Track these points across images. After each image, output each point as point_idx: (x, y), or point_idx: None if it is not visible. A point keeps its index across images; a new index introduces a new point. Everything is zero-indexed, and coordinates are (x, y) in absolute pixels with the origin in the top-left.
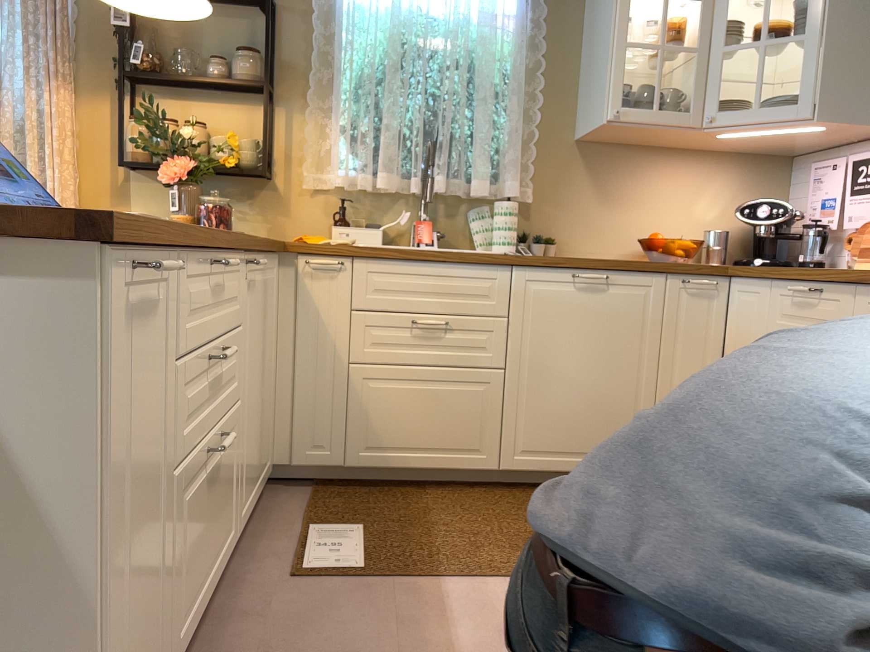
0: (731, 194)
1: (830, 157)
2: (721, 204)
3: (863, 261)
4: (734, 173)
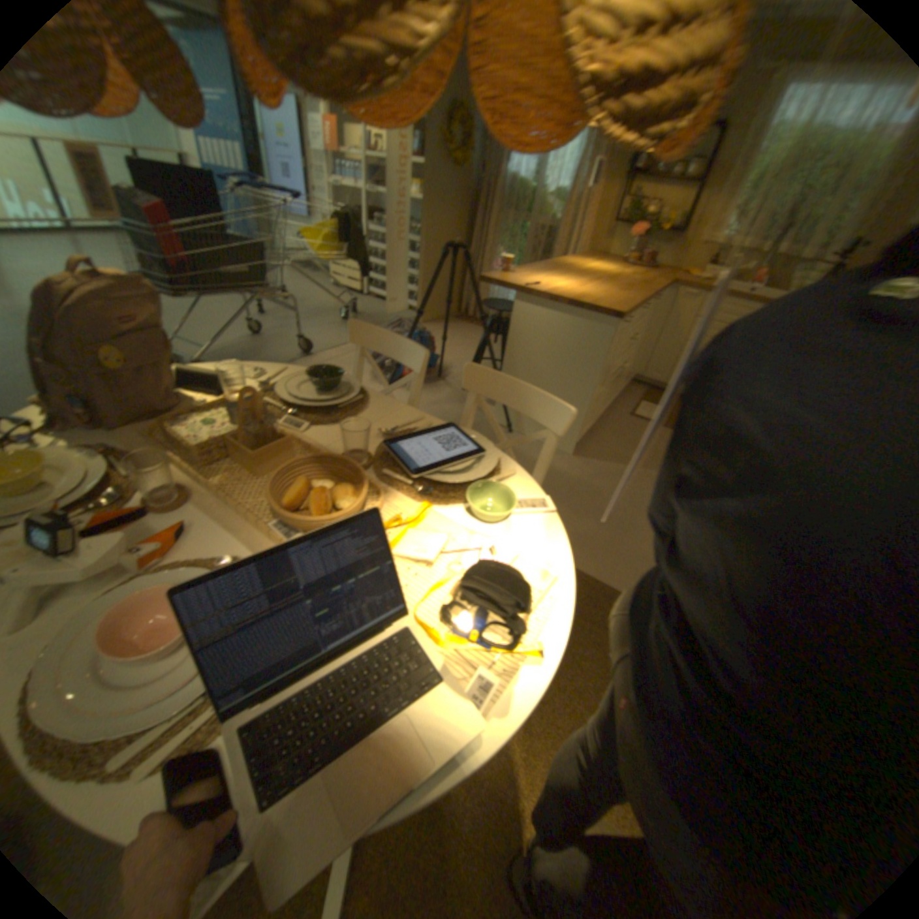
0: None
1: None
2: None
3: None
4: None
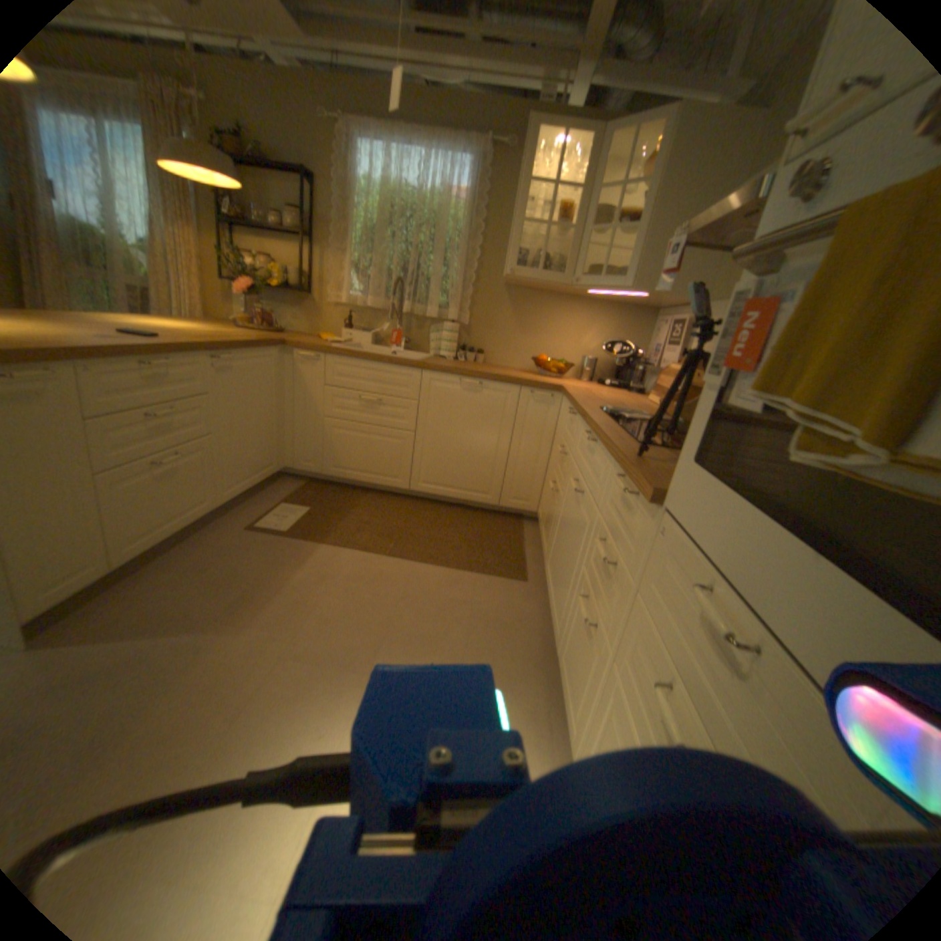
0: (608, 334)
1: (671, 315)
2: (599, 340)
3: (652, 395)
4: (612, 319)
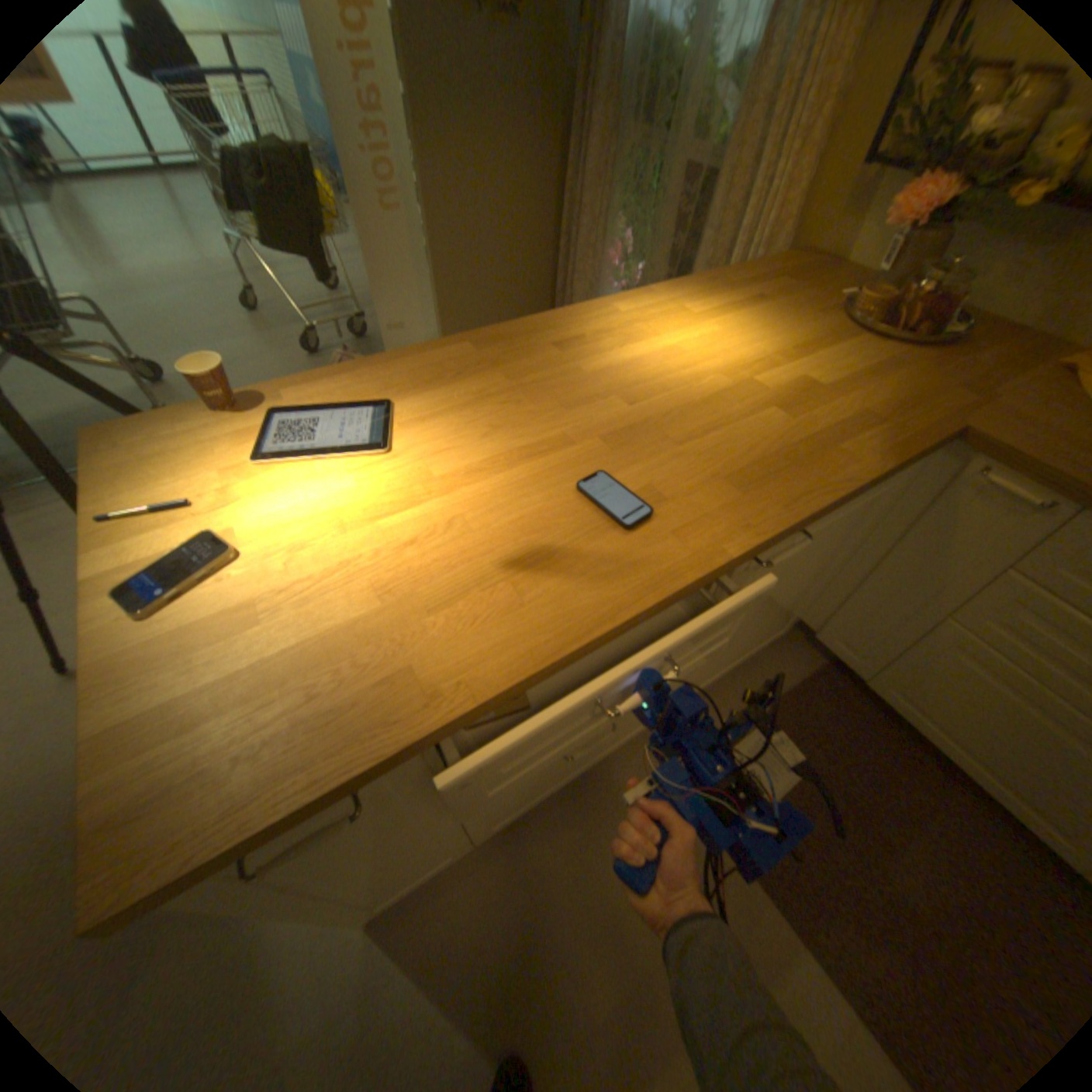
0: None
1: None
2: None
3: None
4: None
